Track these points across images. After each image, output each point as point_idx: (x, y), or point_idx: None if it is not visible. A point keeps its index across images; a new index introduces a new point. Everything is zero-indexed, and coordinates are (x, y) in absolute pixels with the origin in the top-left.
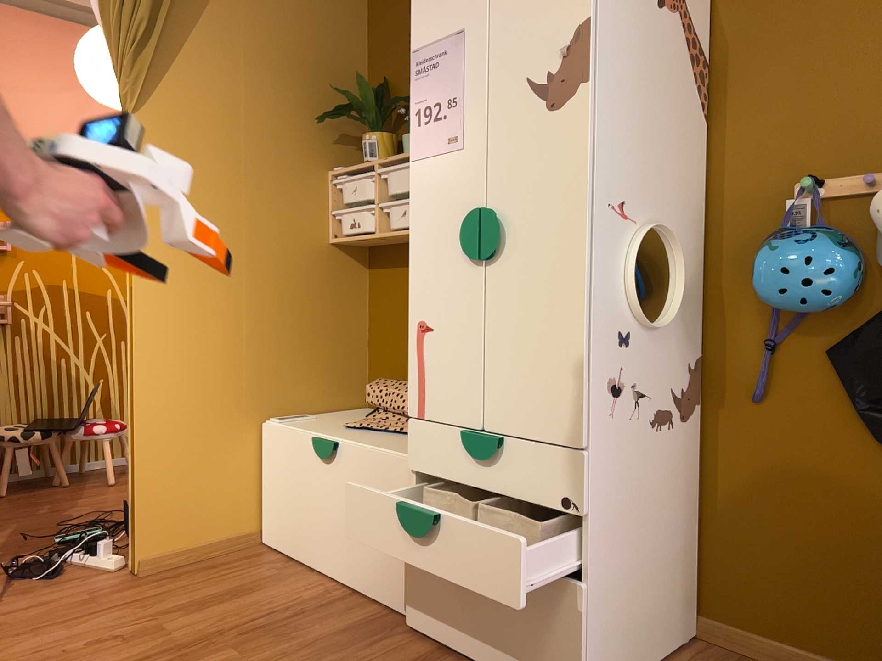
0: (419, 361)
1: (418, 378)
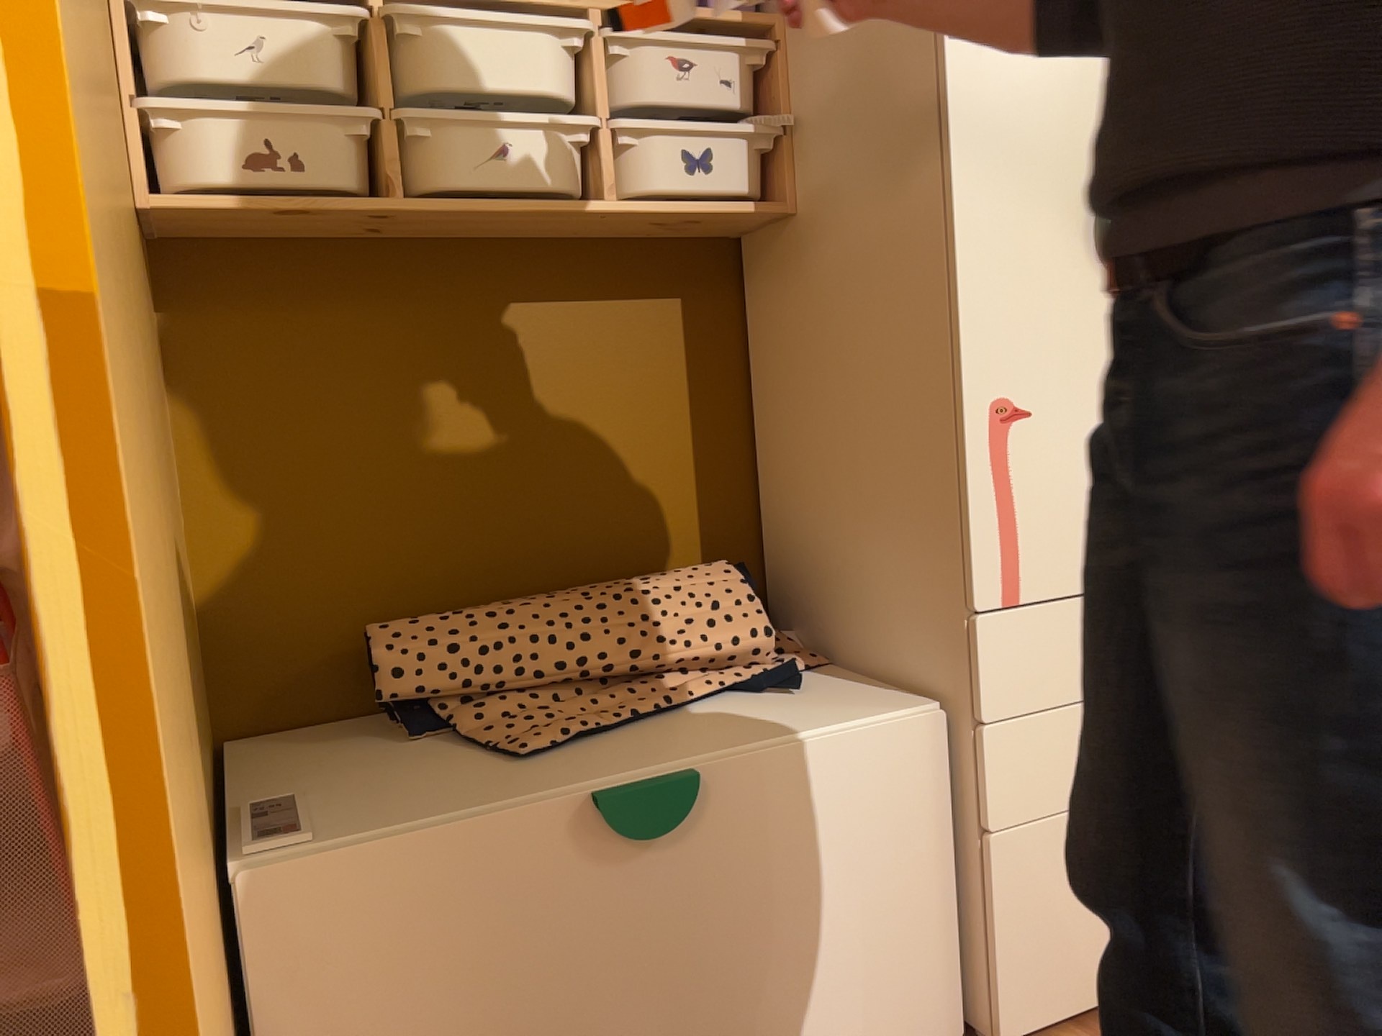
0: (1000, 486)
1: (1002, 523)
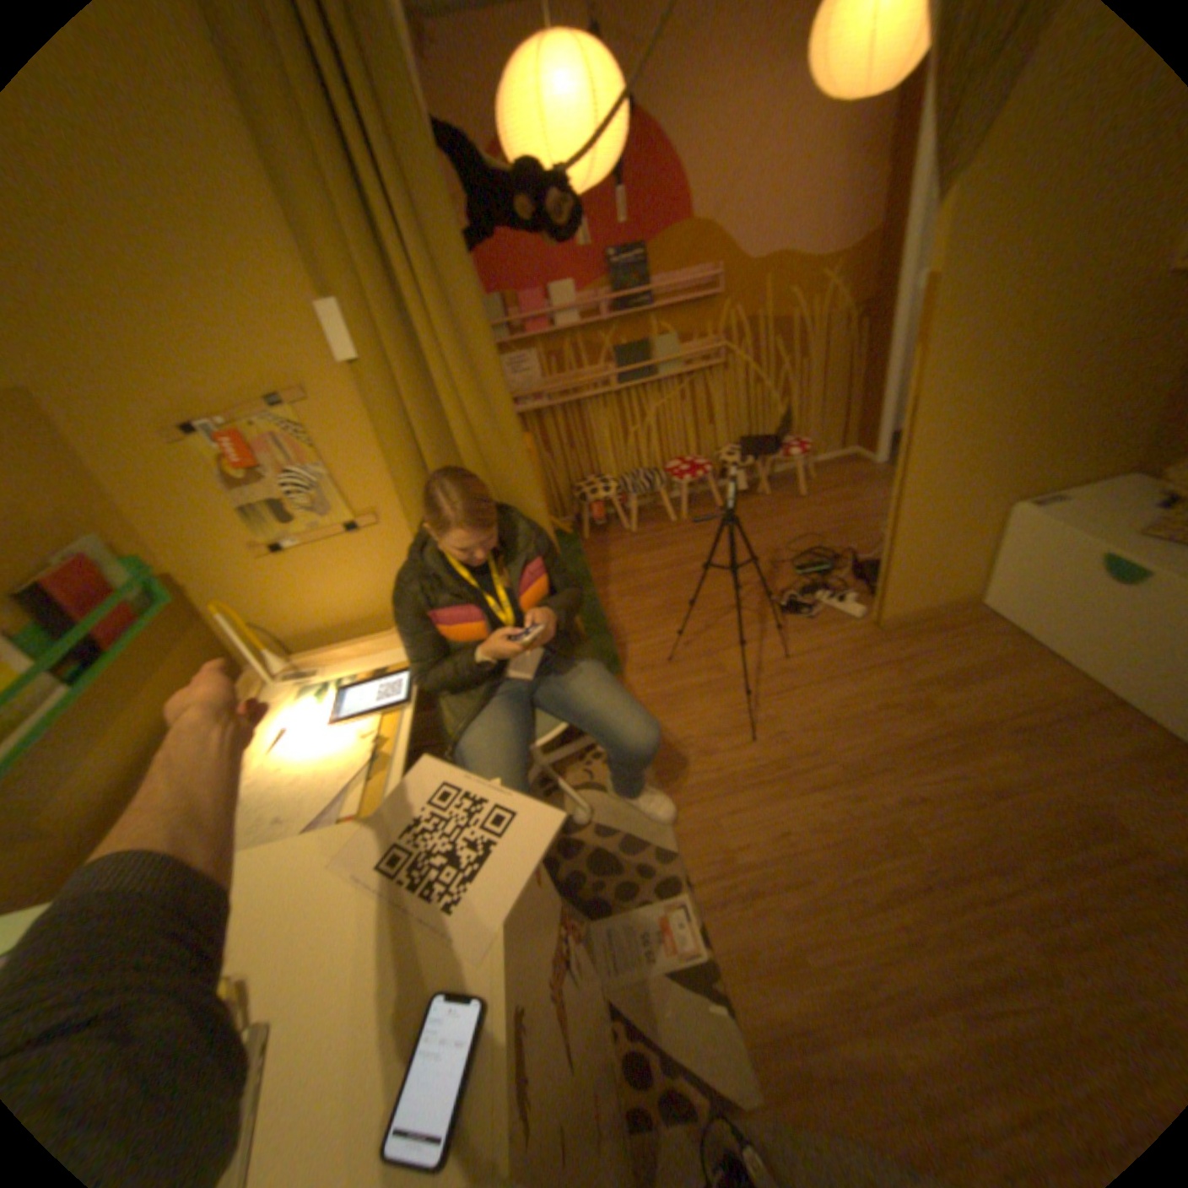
0: None
1: None
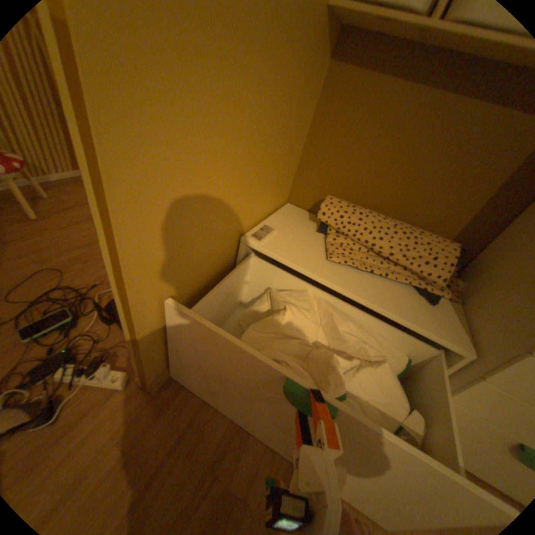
0: None
1: None
